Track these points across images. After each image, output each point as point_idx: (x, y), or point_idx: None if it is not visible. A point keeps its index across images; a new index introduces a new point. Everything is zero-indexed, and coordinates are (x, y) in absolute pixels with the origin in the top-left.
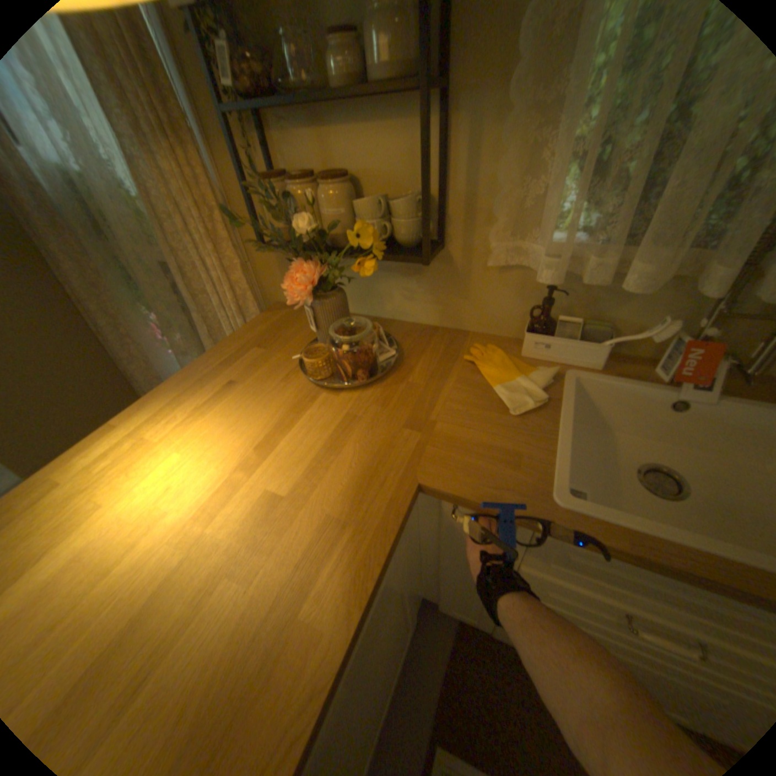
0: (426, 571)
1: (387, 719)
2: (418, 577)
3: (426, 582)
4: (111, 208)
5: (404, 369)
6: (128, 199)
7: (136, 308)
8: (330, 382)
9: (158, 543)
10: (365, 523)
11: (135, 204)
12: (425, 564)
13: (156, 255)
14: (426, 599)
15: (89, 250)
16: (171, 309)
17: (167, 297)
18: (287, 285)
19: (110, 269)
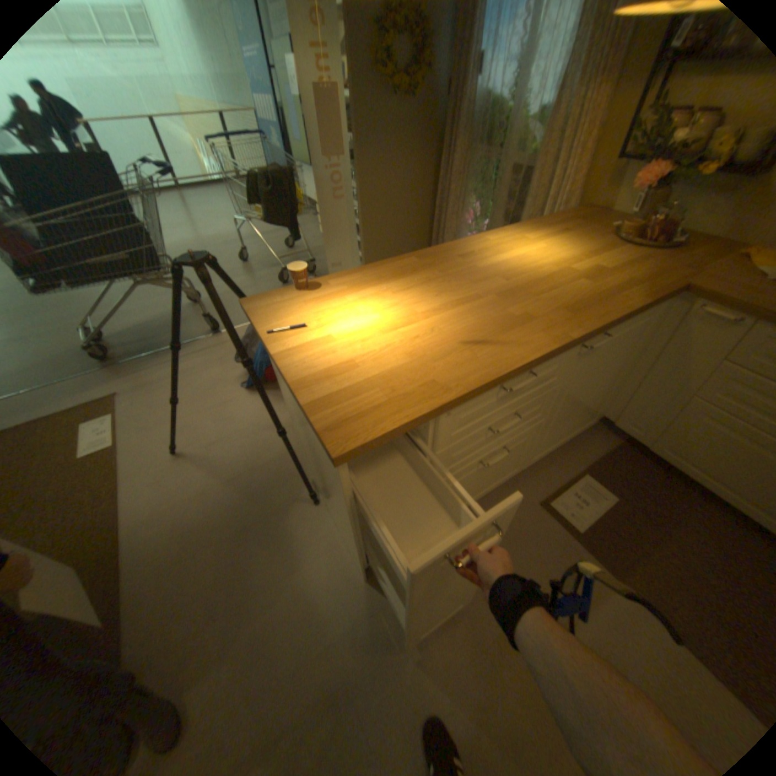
0: (630, 382)
1: (558, 453)
2: (624, 382)
3: (621, 396)
4: (518, 121)
5: (688, 248)
6: (528, 117)
7: (475, 195)
8: (637, 239)
9: (548, 264)
10: (656, 284)
11: (534, 120)
12: (635, 375)
13: (521, 157)
14: (607, 417)
15: (473, 149)
16: (502, 199)
17: (507, 188)
18: (639, 175)
19: (476, 164)
